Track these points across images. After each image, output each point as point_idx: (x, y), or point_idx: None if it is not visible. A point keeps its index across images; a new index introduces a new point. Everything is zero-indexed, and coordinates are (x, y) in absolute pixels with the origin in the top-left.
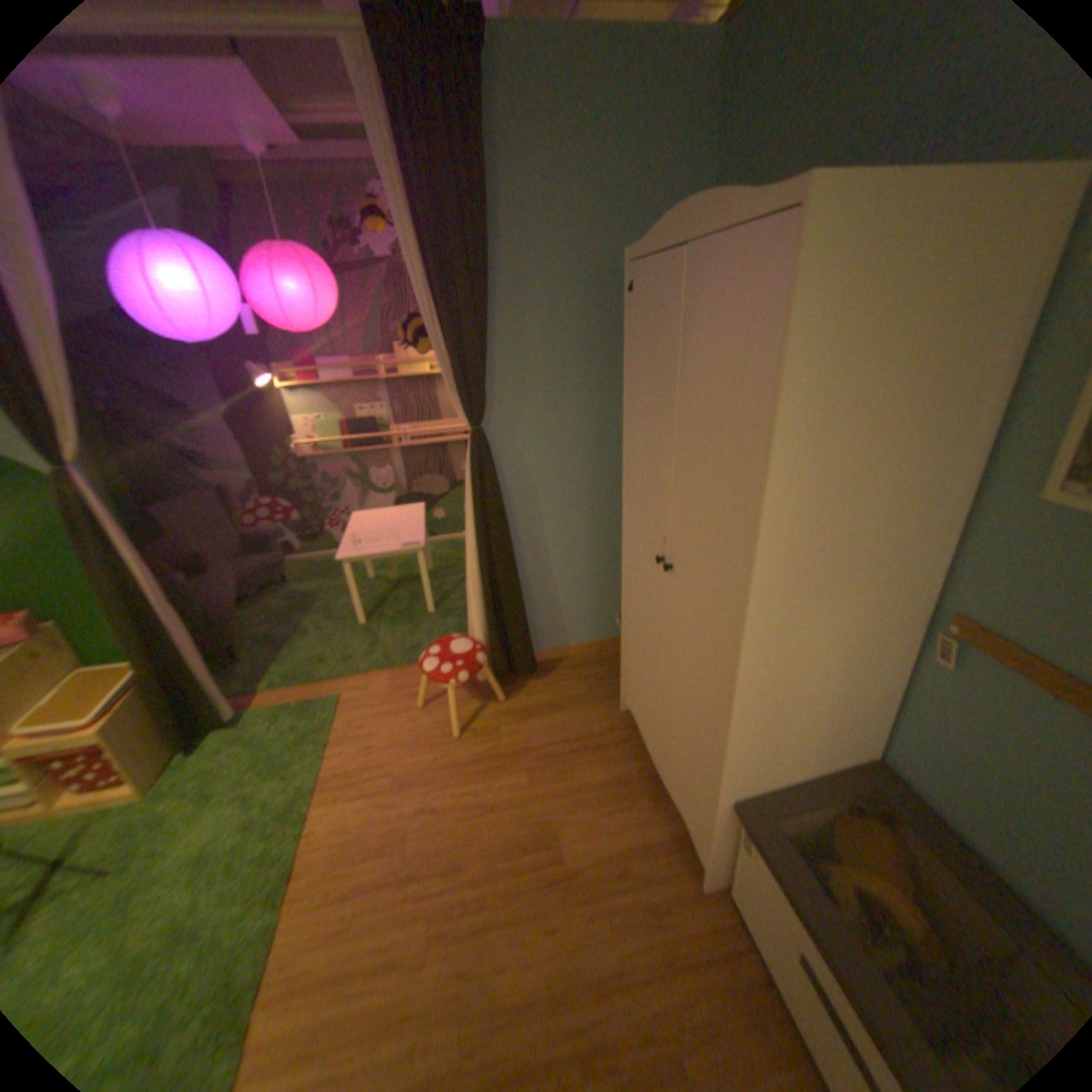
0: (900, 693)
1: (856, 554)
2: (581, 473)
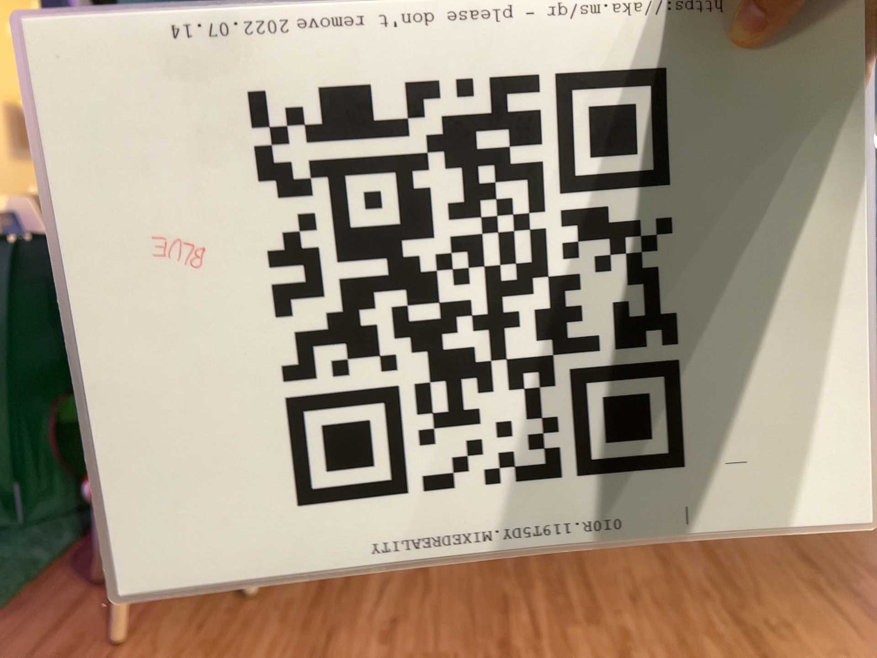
0: None
1: None
2: None
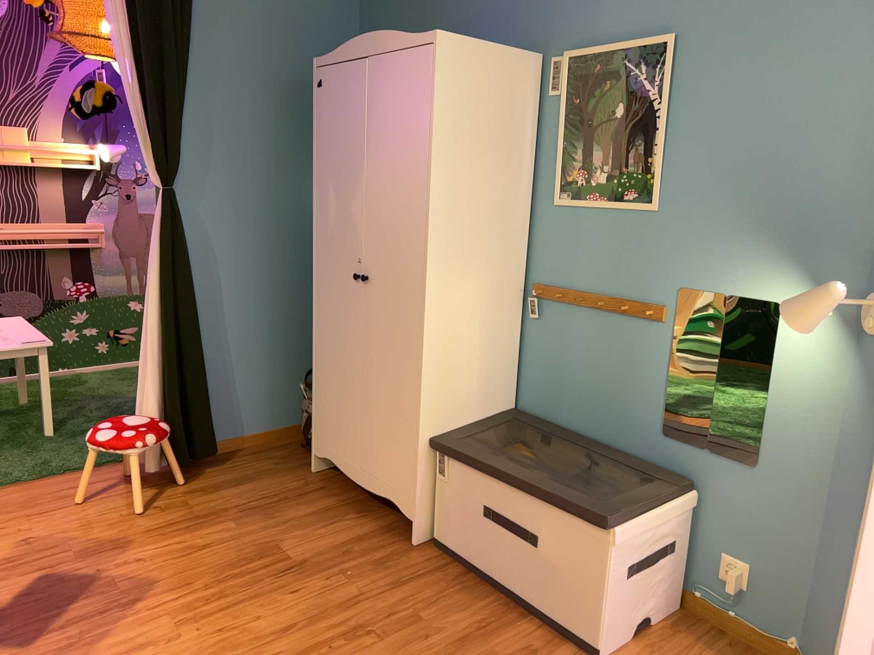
0: (516, 349)
1: (478, 237)
2: (258, 247)
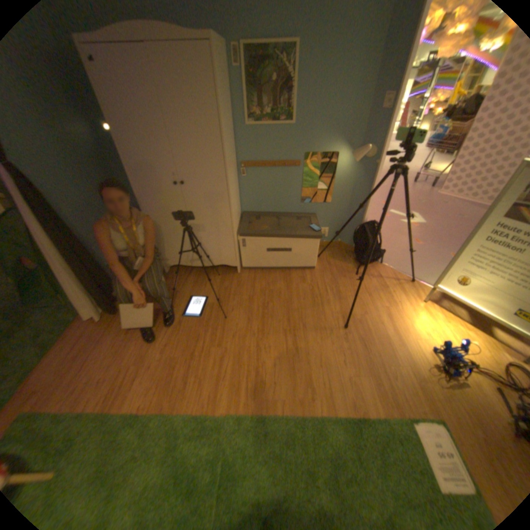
0: (238, 191)
1: (230, 150)
2: (70, 182)
